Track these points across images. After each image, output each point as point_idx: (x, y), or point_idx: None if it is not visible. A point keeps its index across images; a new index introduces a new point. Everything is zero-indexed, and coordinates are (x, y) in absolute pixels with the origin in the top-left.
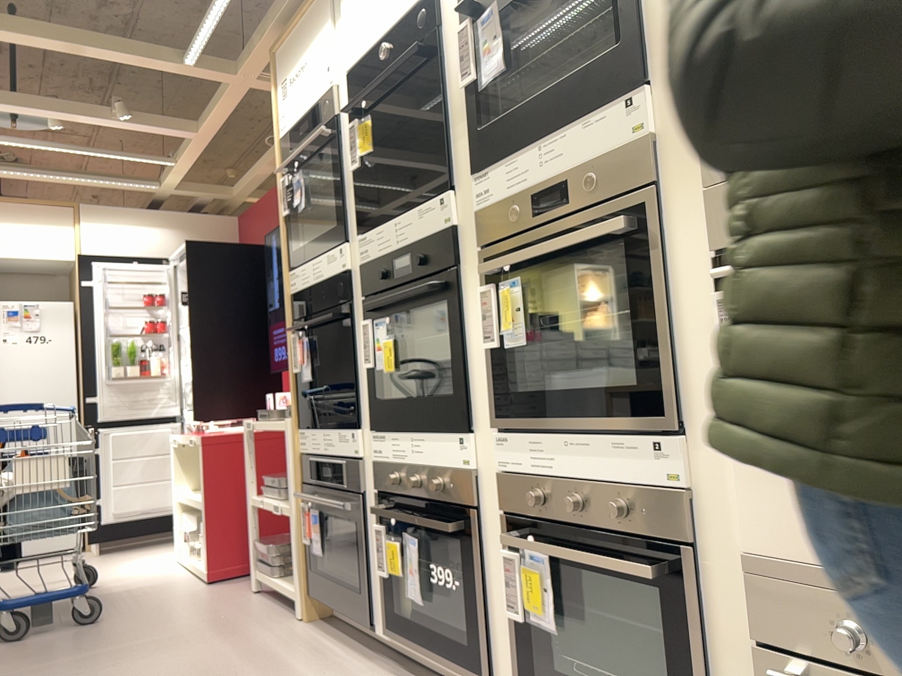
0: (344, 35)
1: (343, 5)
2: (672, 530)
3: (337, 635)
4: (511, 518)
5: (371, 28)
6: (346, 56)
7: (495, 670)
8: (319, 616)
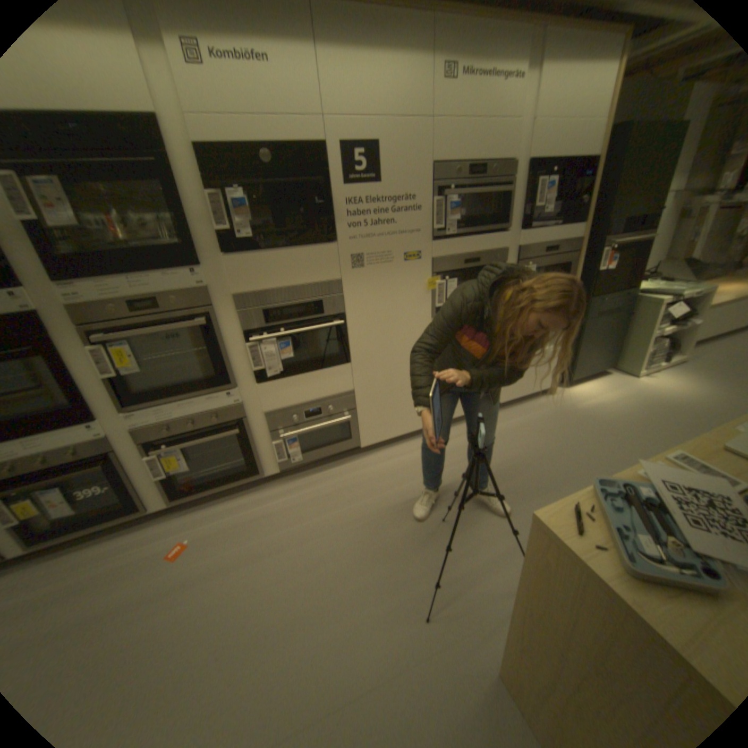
0: None
1: None
2: (237, 418)
3: None
4: (141, 446)
5: None
6: None
7: (141, 507)
8: None
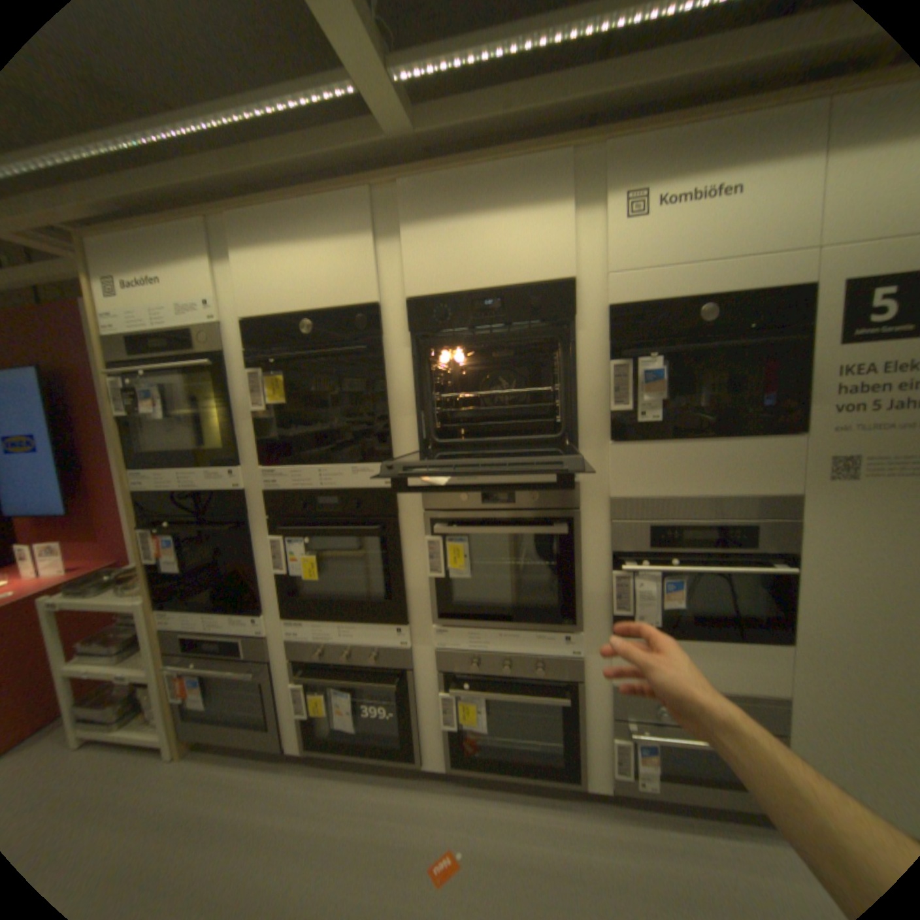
0: (232, 279)
1: (232, 251)
2: (573, 679)
3: (224, 763)
4: (443, 674)
5: (285, 297)
6: (241, 304)
7: (418, 756)
8: (188, 750)
